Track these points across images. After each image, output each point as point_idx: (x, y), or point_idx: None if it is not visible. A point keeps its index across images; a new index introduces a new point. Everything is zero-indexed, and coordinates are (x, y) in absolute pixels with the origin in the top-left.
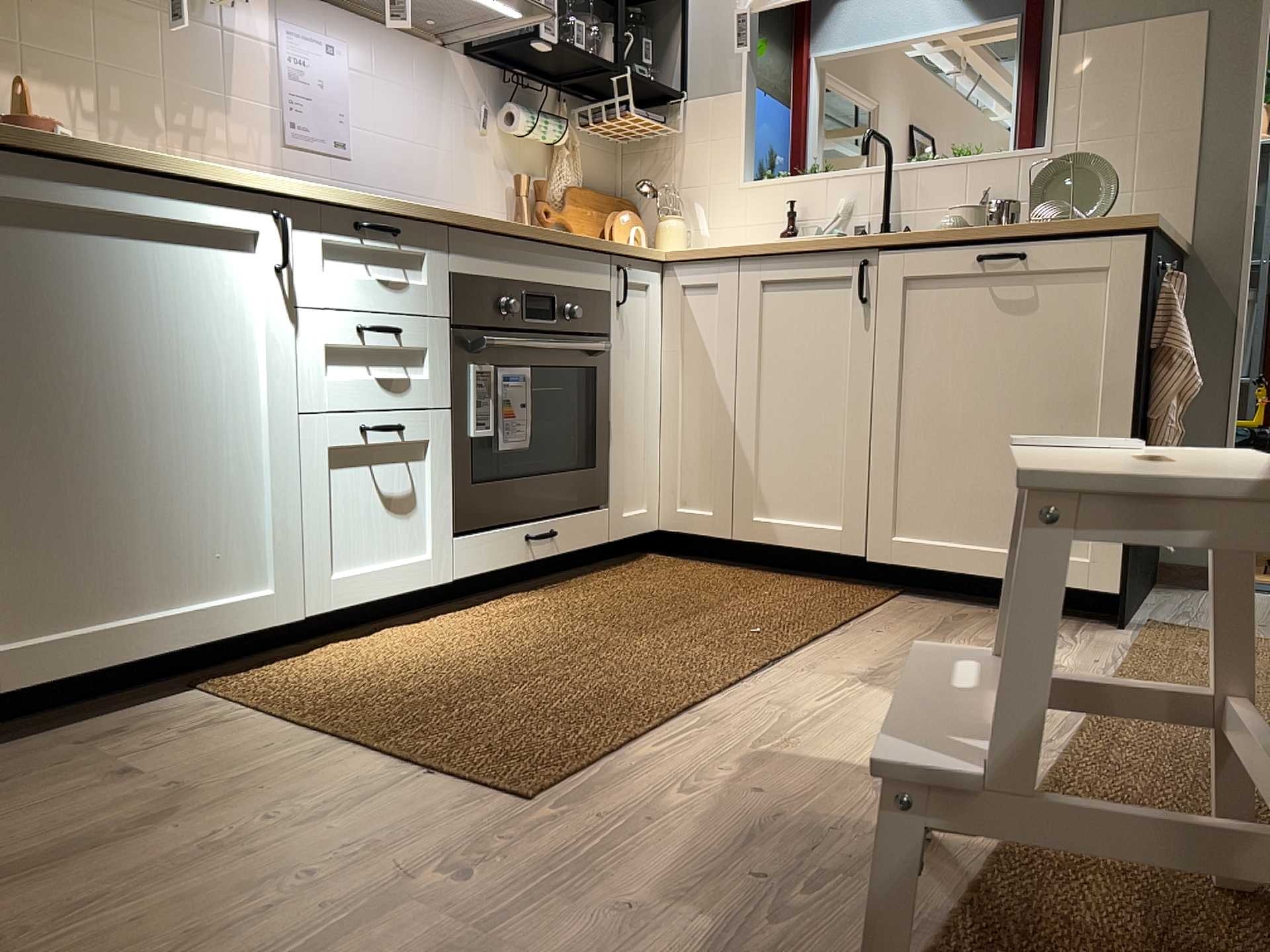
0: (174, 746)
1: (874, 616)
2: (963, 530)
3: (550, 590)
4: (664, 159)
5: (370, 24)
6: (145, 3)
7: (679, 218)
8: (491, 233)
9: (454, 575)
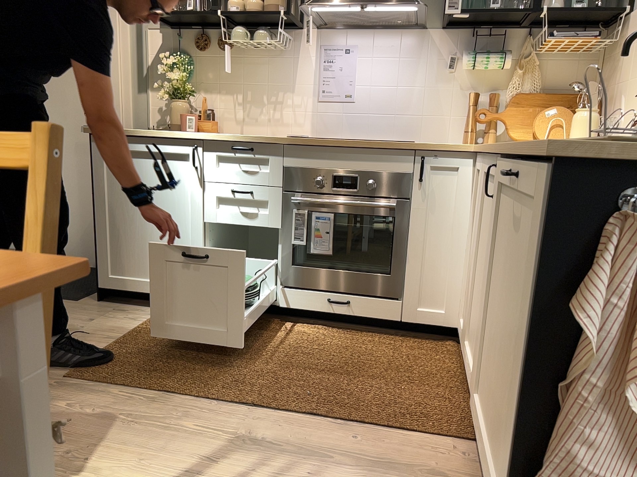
0: (116, 319)
1: (380, 432)
2: (487, 416)
3: (346, 332)
4: (612, 63)
5: (378, 31)
6: (260, 56)
7: (593, 112)
8: (309, 147)
9: (280, 305)
